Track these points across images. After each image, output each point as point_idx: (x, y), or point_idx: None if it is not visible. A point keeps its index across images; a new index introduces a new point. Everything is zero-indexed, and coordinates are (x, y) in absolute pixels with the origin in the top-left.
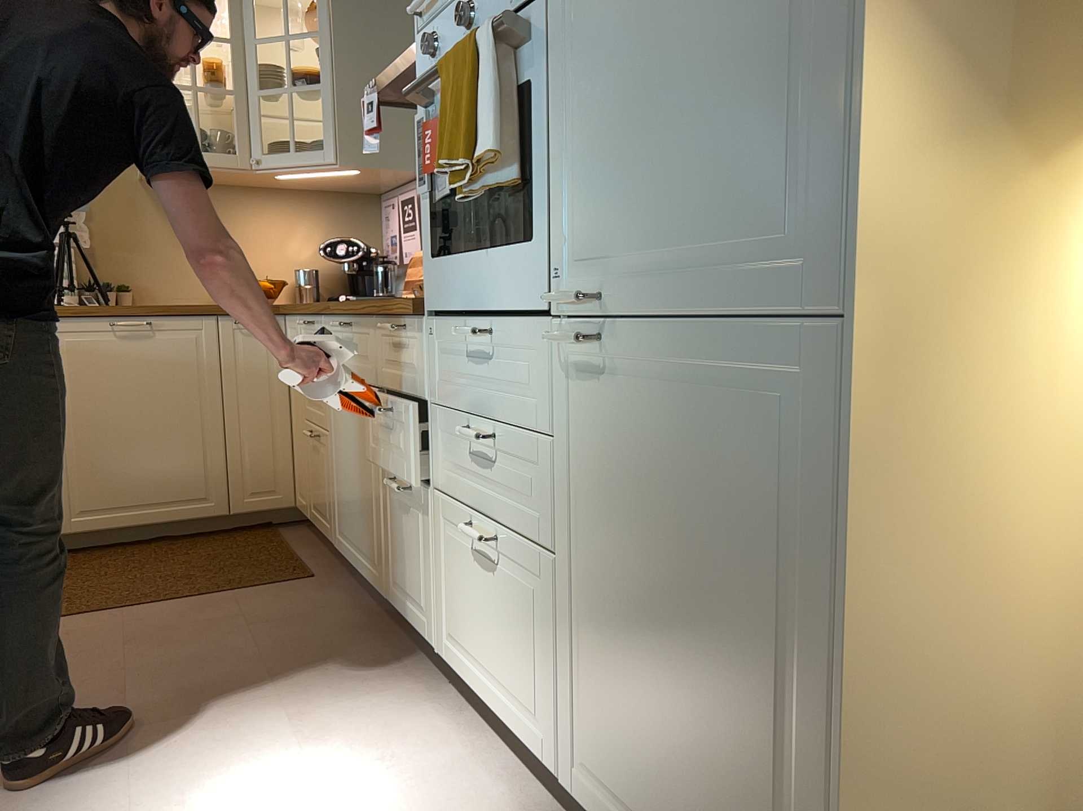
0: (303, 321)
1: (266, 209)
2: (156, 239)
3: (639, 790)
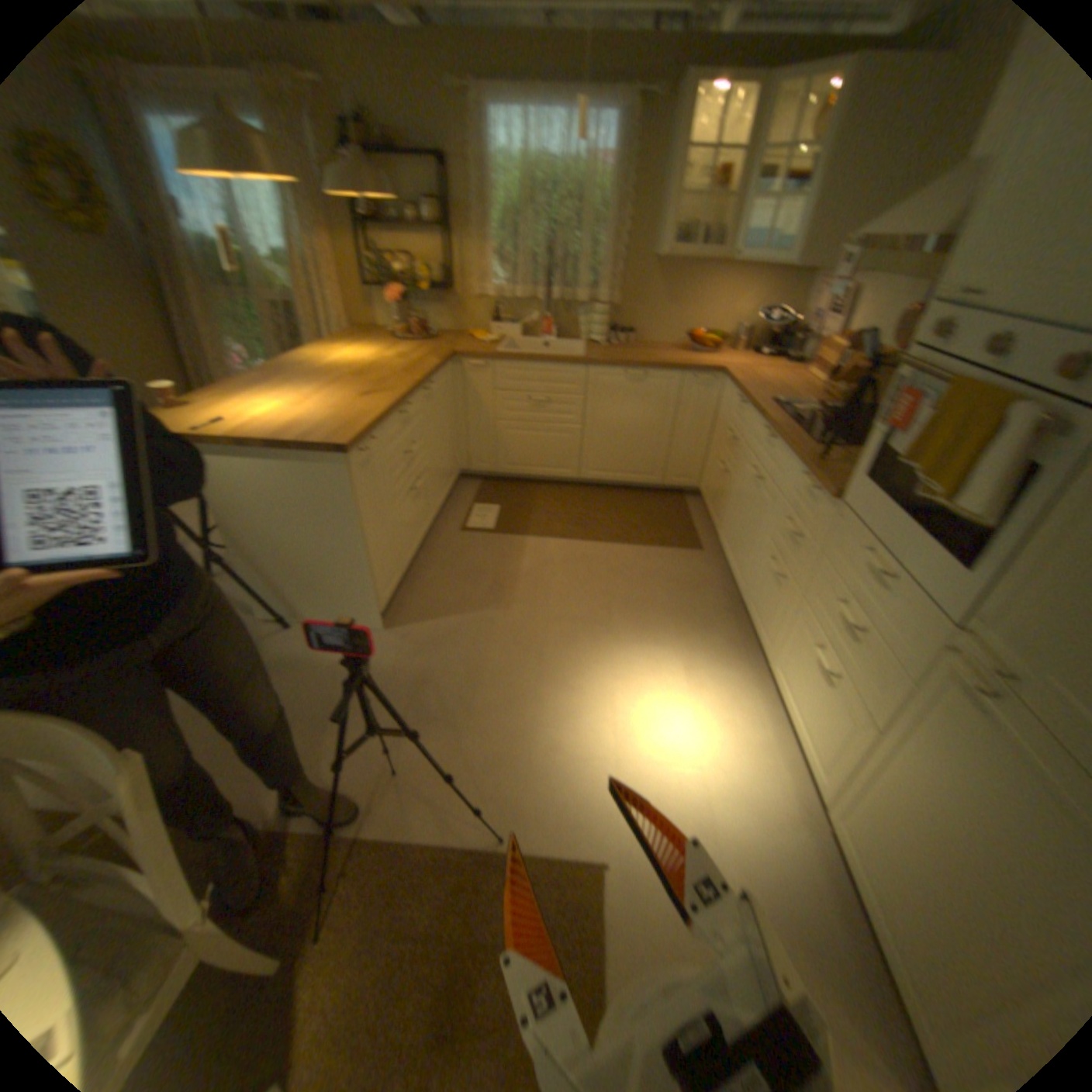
0: (740, 403)
1: (731, 278)
2: (656, 299)
3: (876, 874)
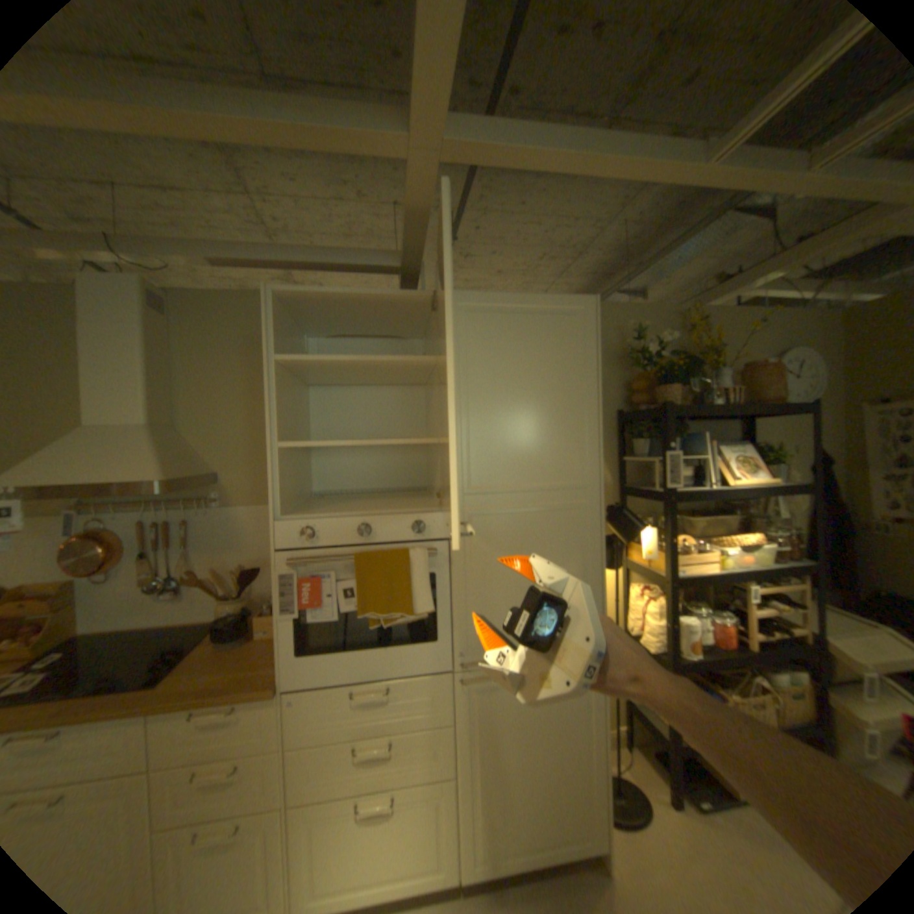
0: None
1: None
2: None
3: (517, 842)
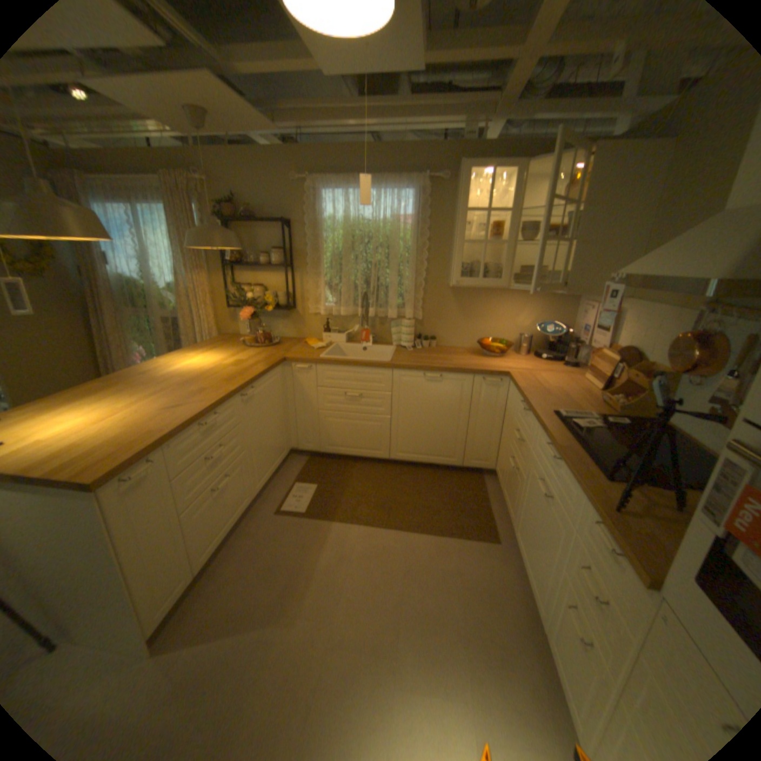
0: (523, 408)
1: (510, 299)
2: (451, 314)
3: None
